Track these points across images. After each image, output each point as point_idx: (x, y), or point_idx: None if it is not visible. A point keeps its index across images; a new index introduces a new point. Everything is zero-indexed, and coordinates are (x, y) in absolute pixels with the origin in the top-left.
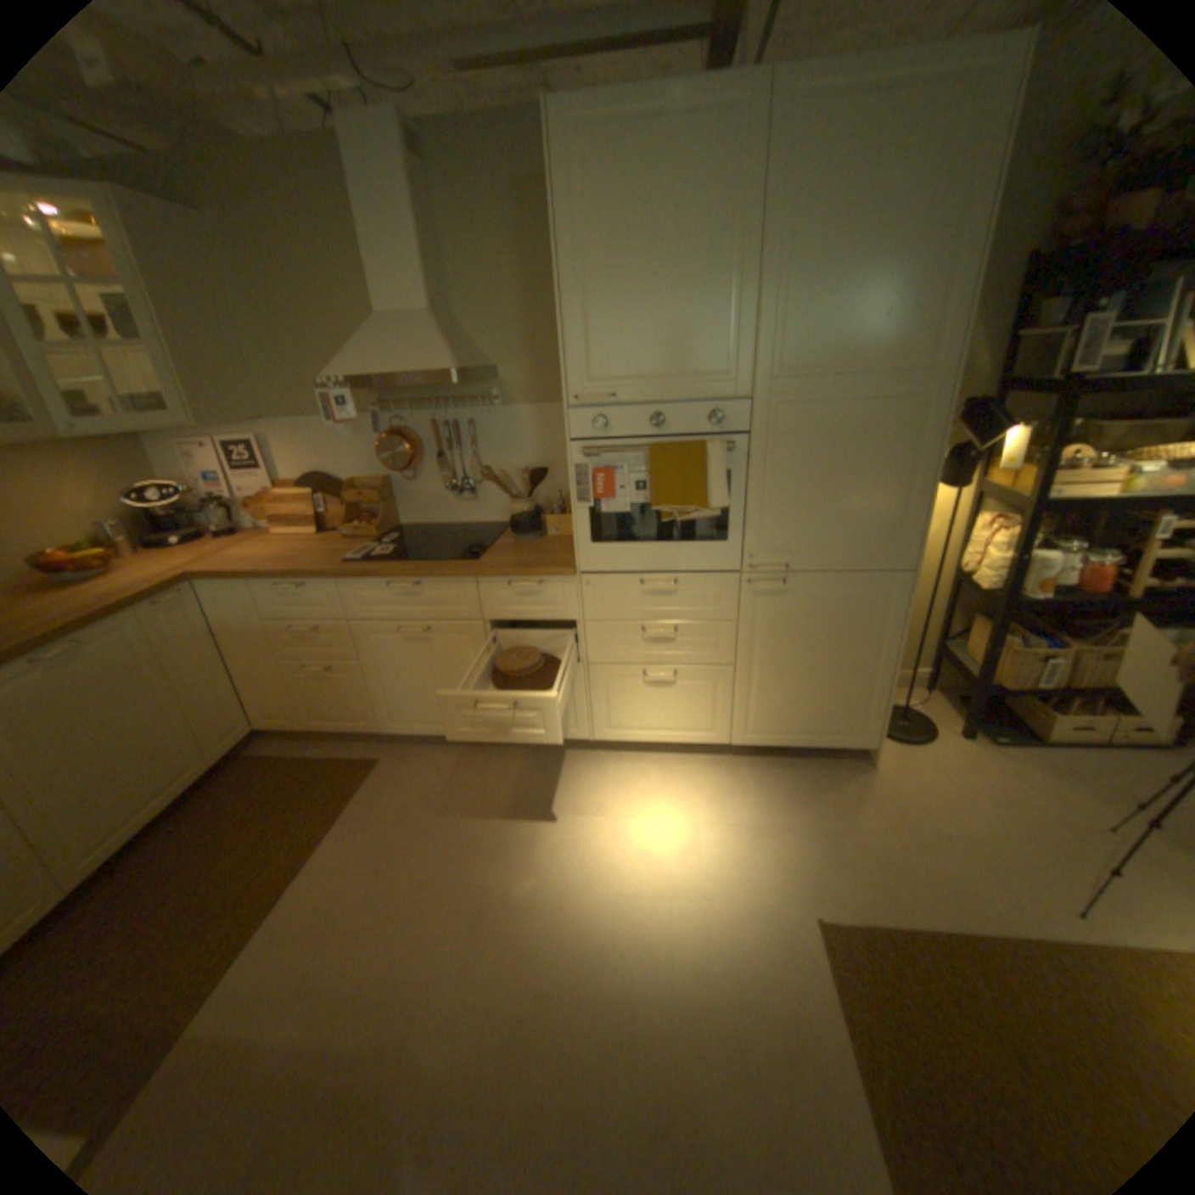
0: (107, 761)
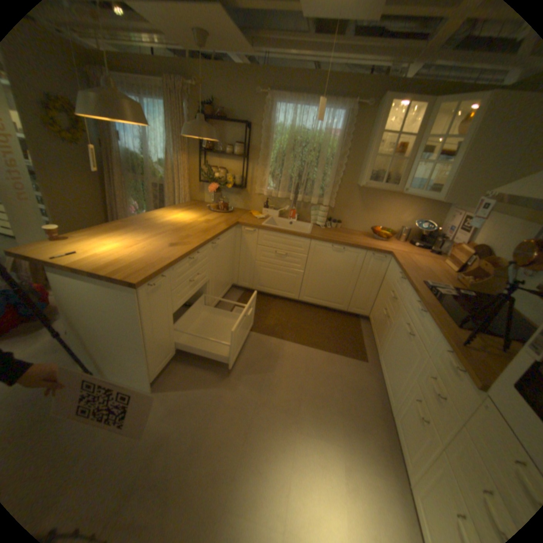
0: (327, 282)
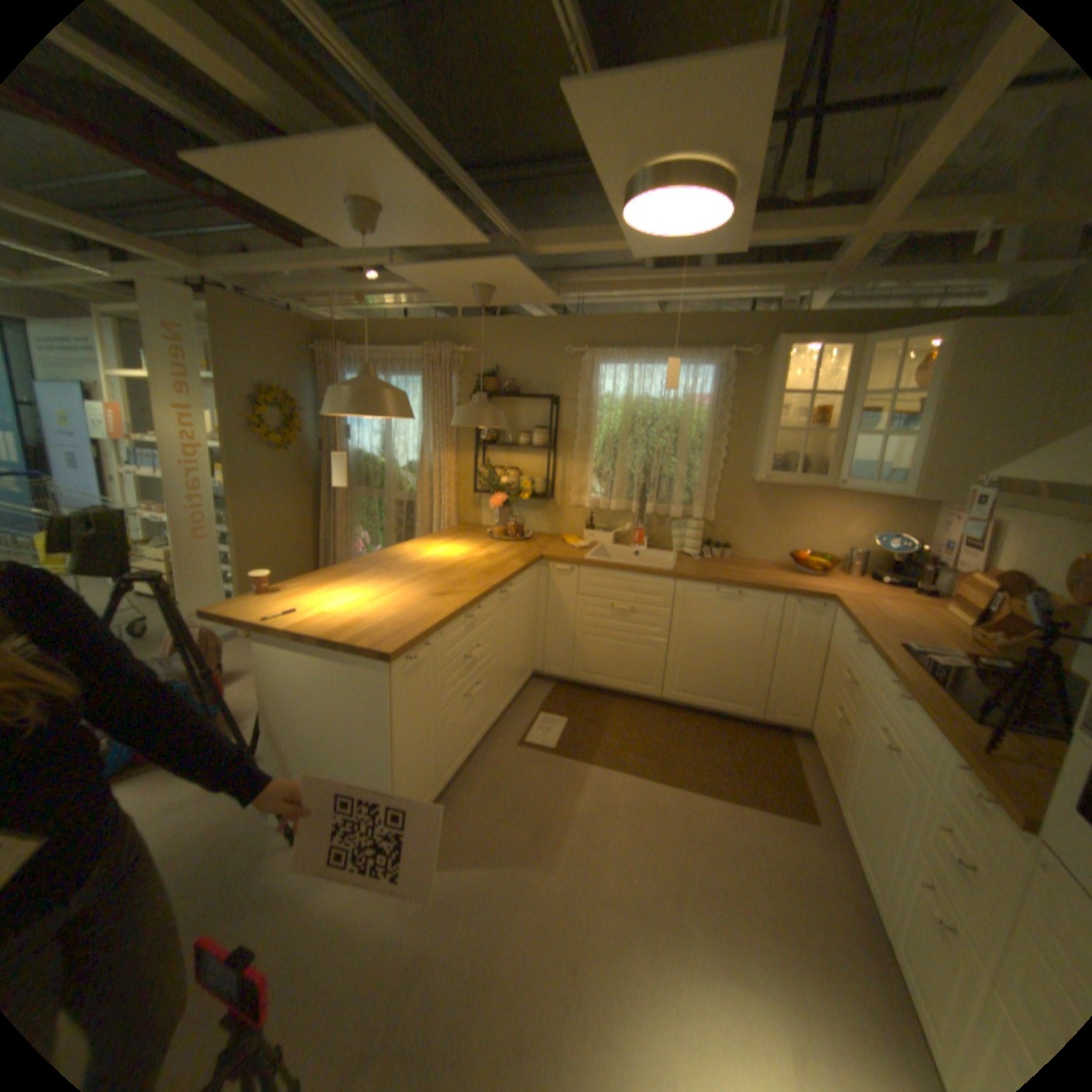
0: (715, 661)
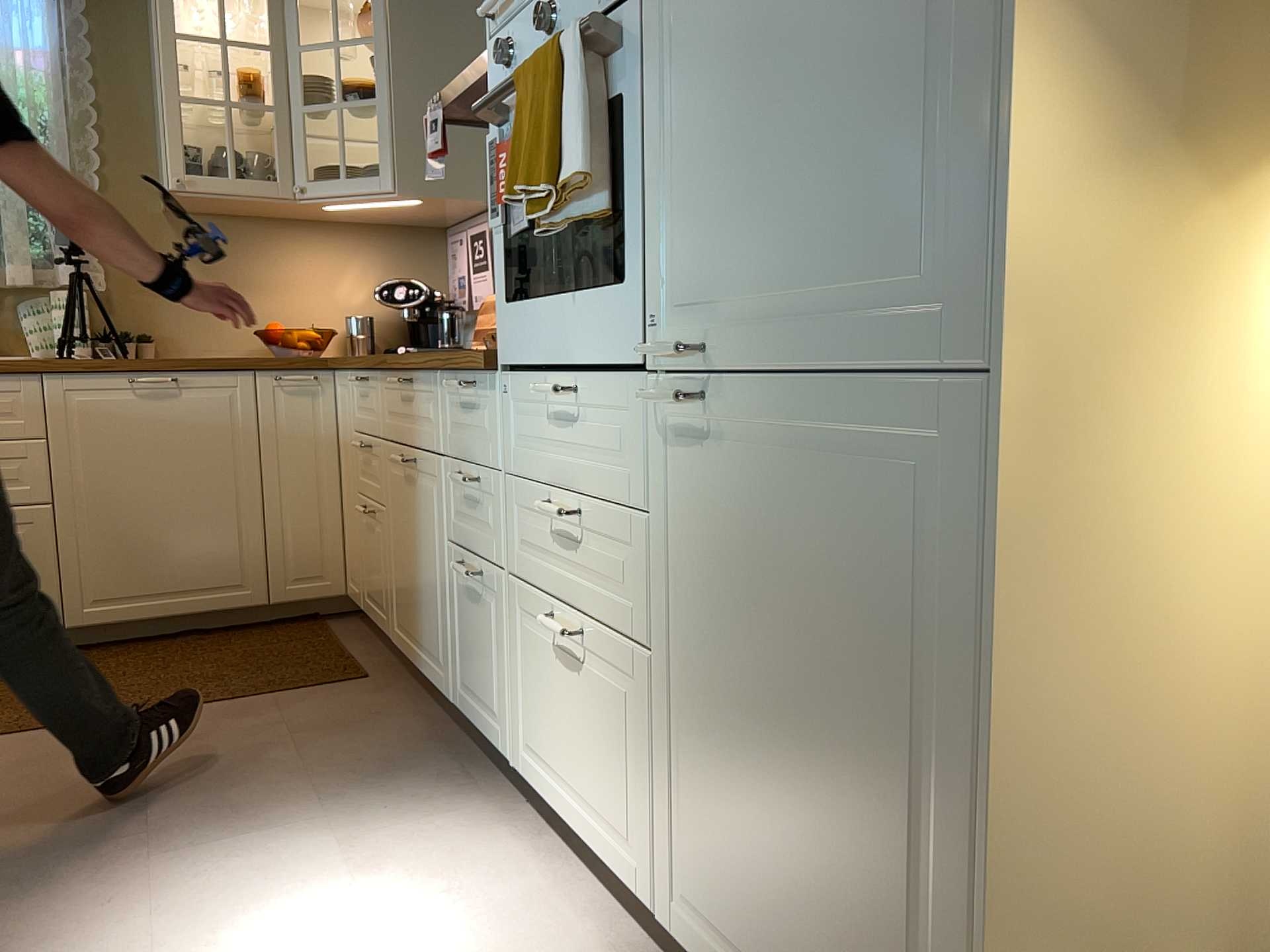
0: (159, 518)
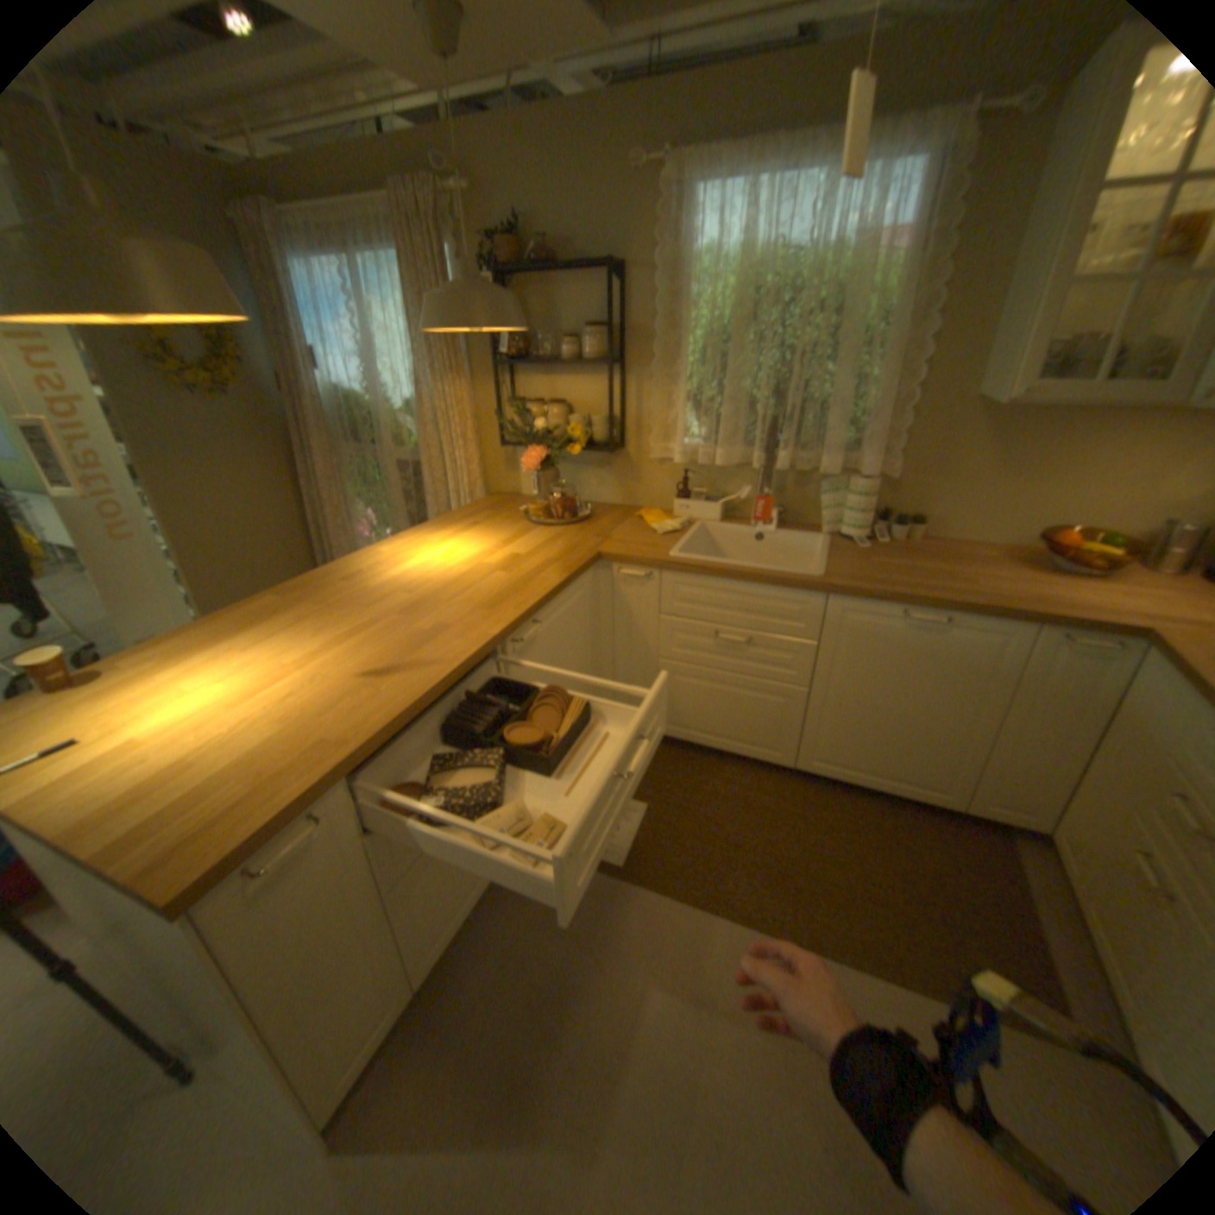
0: (891, 724)
